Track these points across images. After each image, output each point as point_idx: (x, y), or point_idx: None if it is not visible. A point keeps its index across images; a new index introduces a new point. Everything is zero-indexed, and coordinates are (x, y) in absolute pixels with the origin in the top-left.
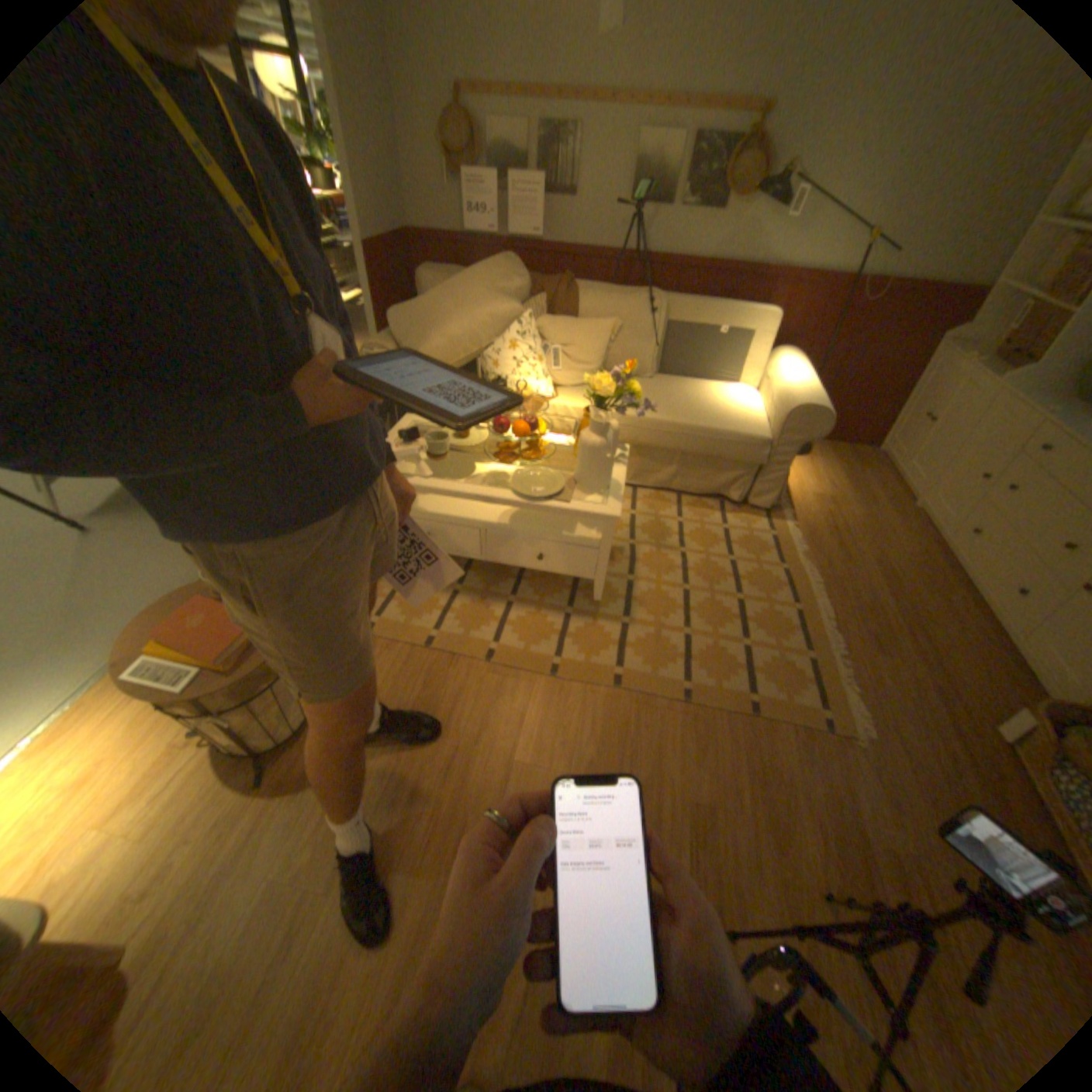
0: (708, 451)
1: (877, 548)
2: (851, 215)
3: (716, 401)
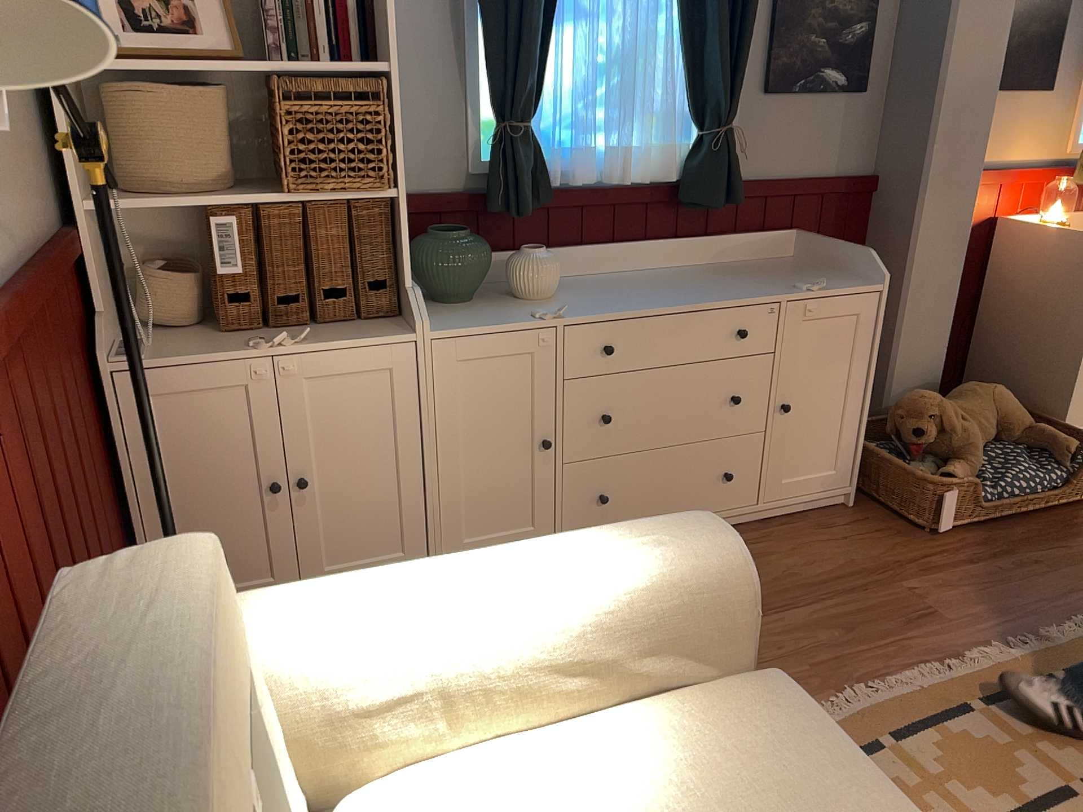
0: None
1: None
2: None
3: None
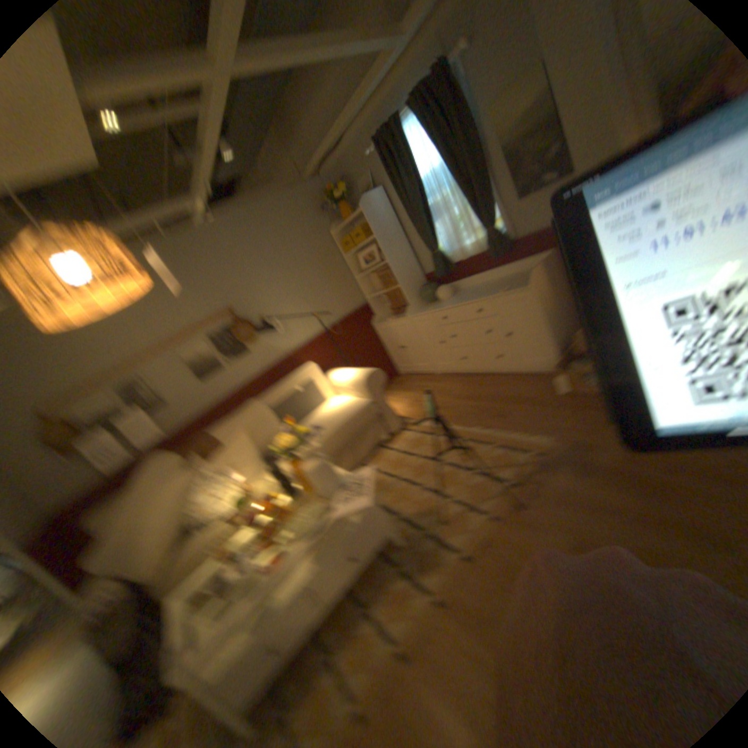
0: (350, 428)
1: (446, 395)
2: (297, 314)
3: (326, 410)
